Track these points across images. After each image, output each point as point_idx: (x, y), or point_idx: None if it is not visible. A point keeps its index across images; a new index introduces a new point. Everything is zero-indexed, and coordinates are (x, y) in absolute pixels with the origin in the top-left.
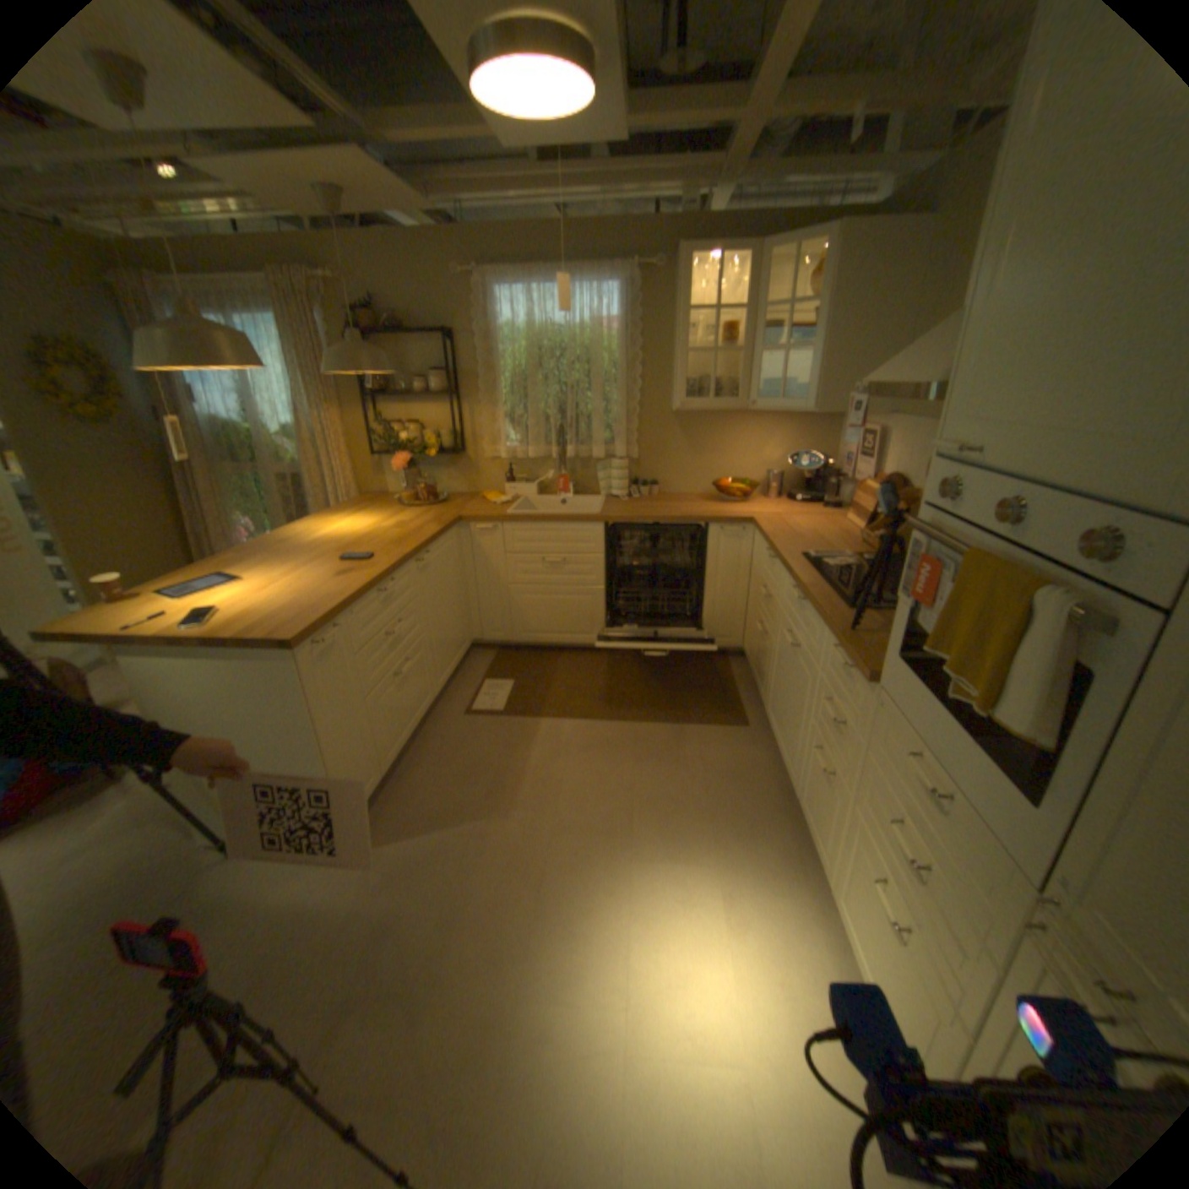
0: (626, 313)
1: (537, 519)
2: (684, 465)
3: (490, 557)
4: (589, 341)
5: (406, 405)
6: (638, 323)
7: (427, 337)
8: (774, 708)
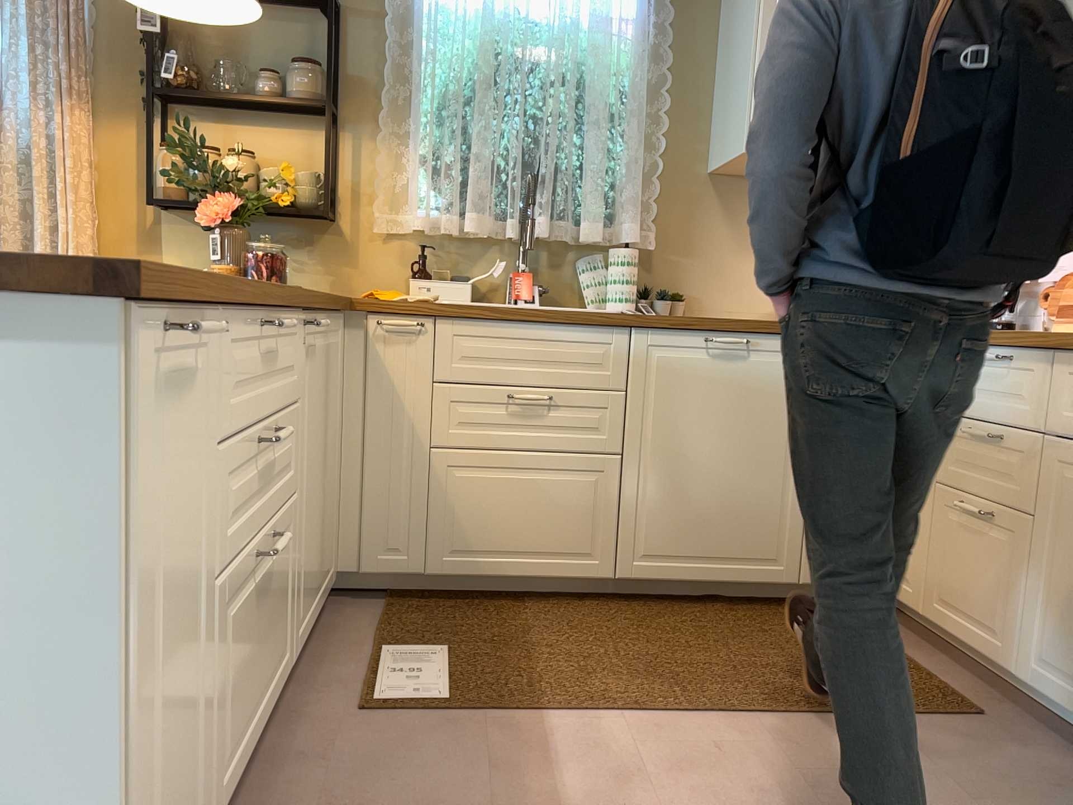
0: (647, 13)
1: (509, 311)
2: (731, 269)
3: (400, 387)
4: (585, 47)
5: (236, 126)
6: (668, 29)
7: (297, 14)
8: (1066, 655)
